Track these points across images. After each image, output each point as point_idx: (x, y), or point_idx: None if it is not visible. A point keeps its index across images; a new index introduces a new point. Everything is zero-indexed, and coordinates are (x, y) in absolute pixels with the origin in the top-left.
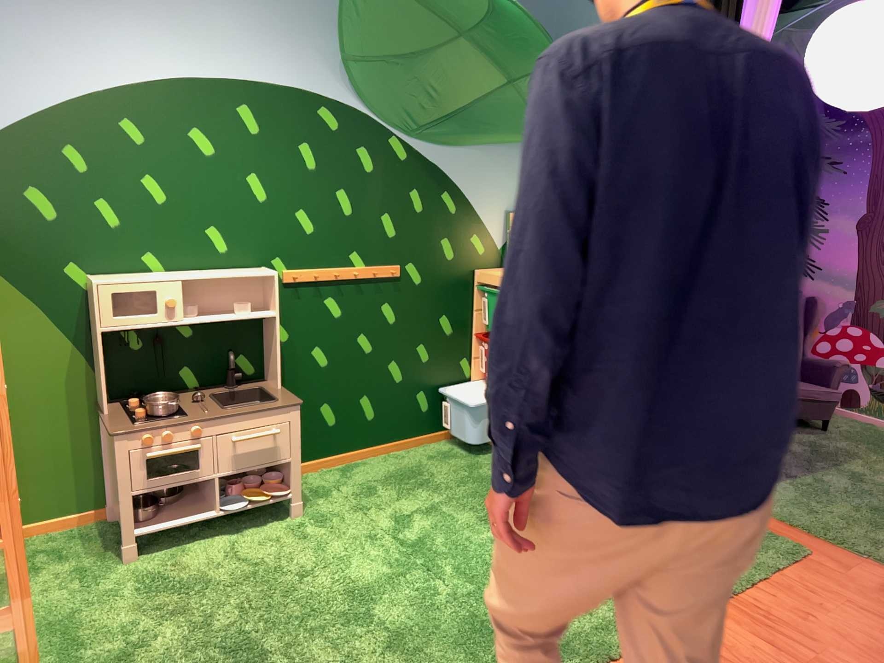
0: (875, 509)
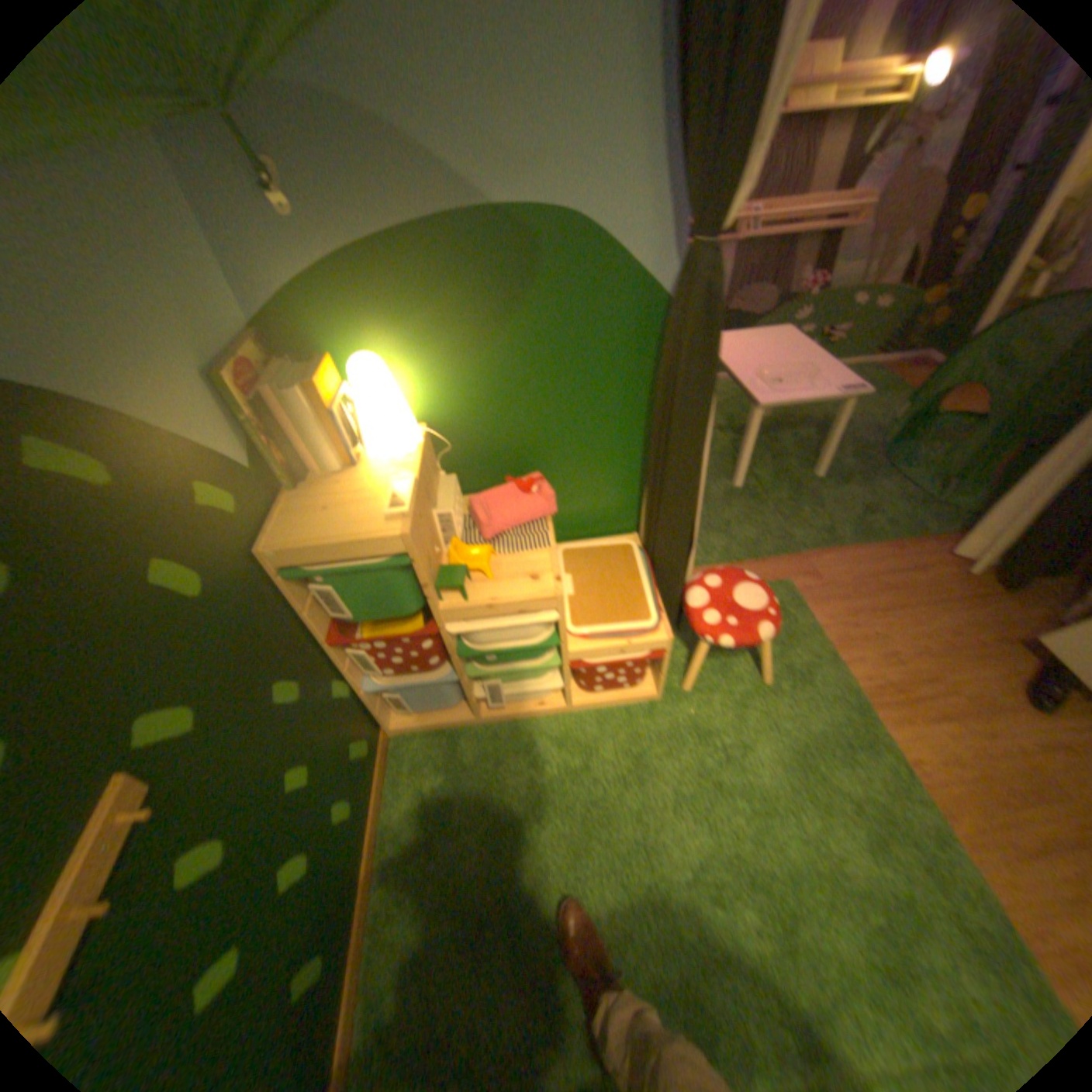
0: (730, 494)
